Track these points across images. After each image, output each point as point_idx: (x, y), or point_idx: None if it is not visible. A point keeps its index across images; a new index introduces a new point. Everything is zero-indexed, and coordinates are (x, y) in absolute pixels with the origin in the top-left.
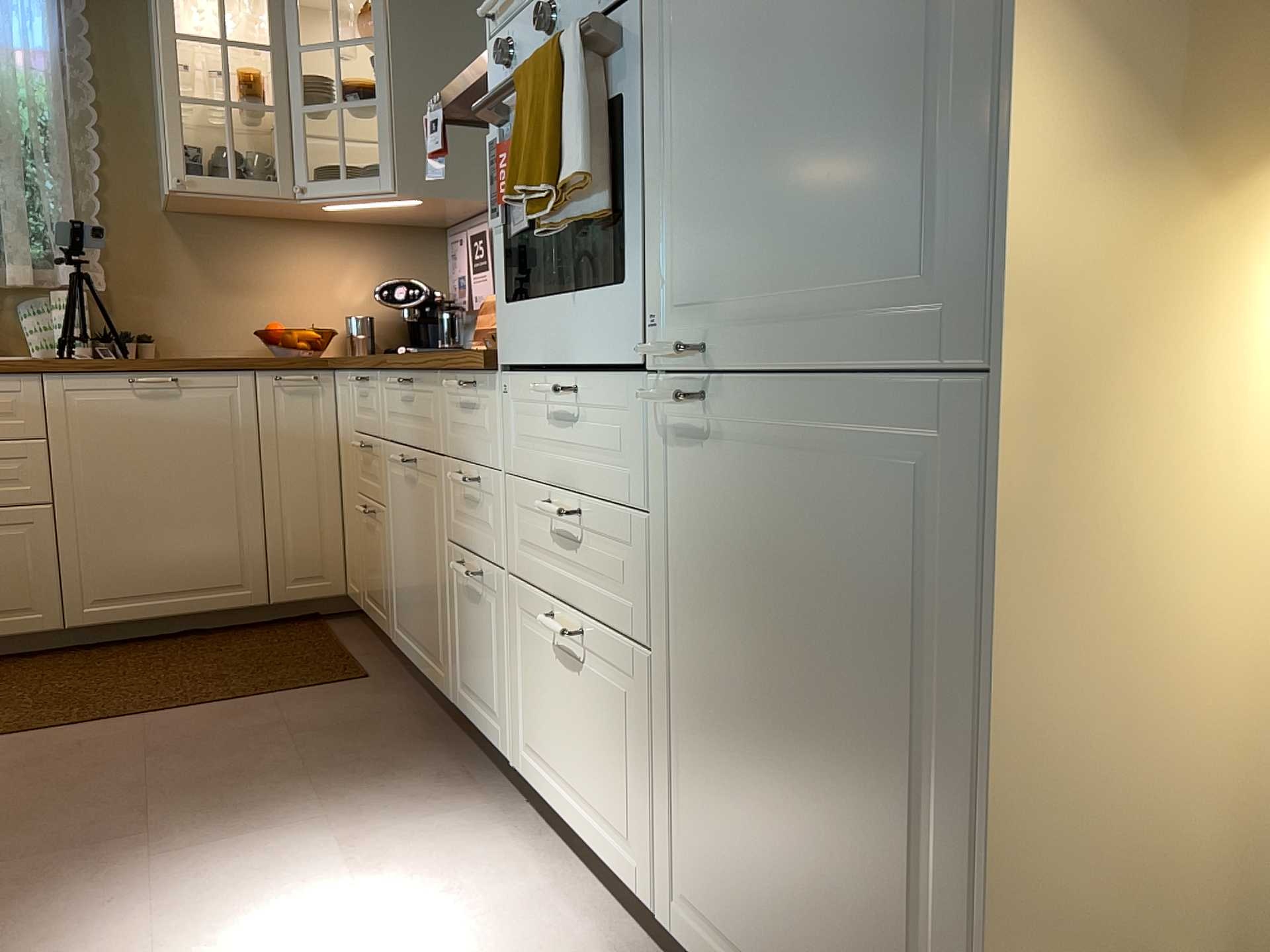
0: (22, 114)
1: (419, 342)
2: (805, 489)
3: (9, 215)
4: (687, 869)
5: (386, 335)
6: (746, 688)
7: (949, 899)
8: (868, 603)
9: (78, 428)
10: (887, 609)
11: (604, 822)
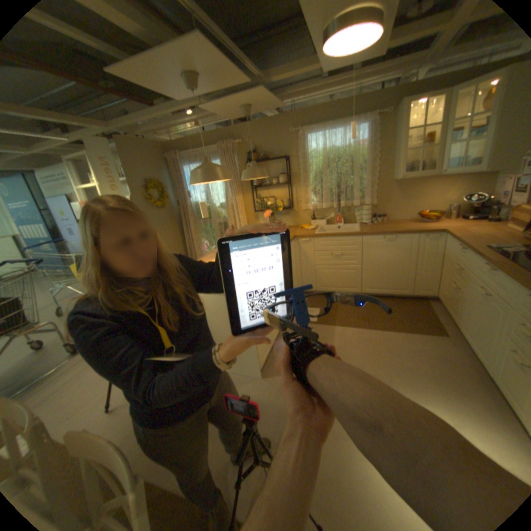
0: (359, 159)
1: (478, 213)
2: None
3: (354, 188)
4: None
5: (463, 209)
6: None
7: None
8: None
9: (369, 248)
10: None
11: None
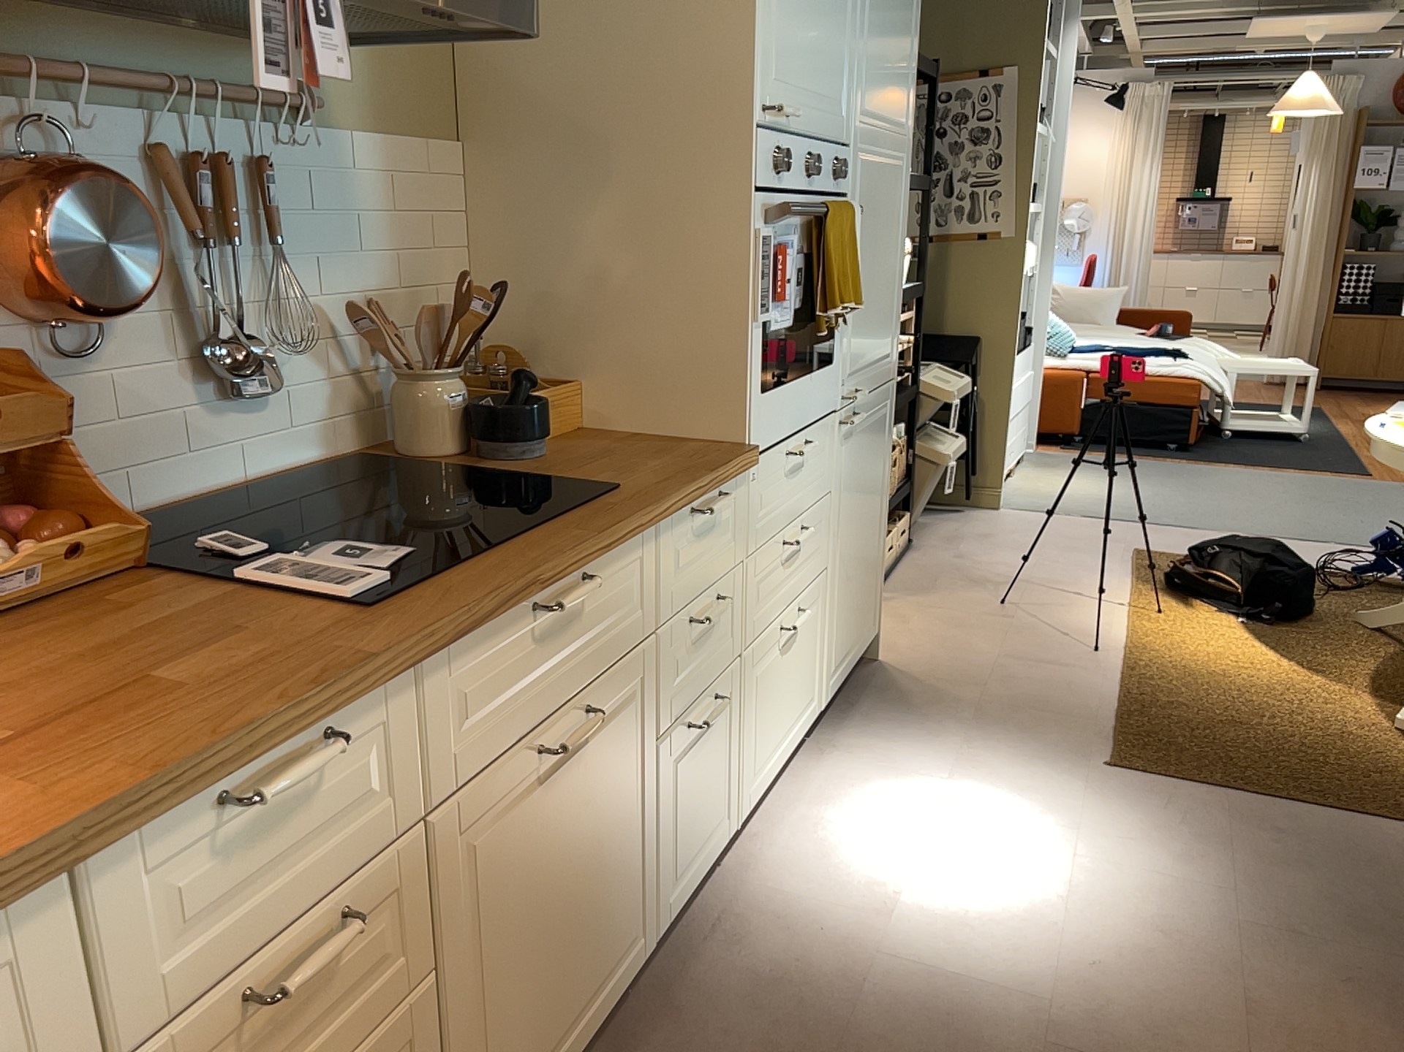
0: None
1: None
2: (870, 434)
3: None
4: (833, 655)
5: None
6: (854, 533)
7: (880, 536)
8: (877, 463)
9: None
10: (879, 461)
11: (800, 714)
